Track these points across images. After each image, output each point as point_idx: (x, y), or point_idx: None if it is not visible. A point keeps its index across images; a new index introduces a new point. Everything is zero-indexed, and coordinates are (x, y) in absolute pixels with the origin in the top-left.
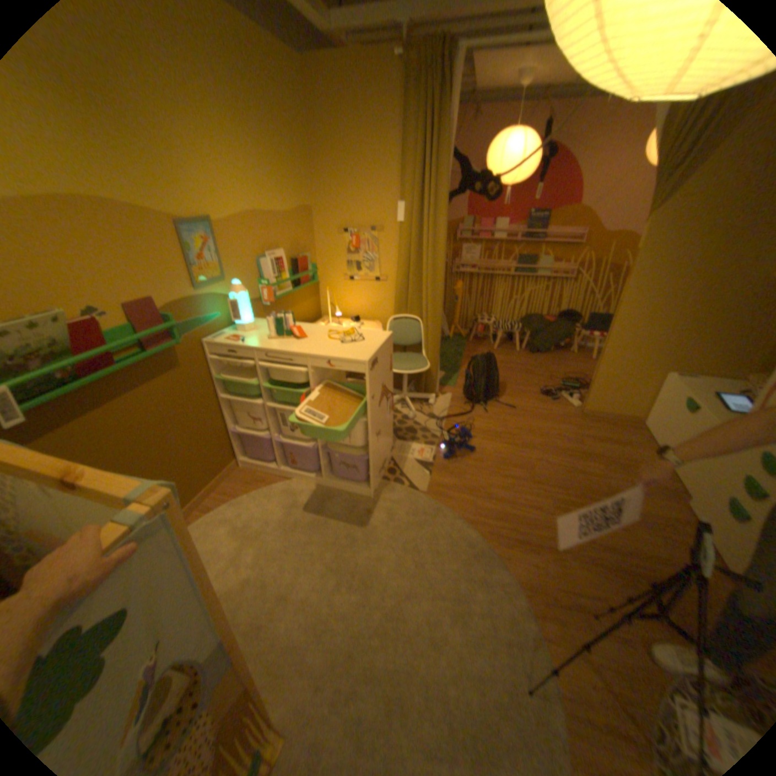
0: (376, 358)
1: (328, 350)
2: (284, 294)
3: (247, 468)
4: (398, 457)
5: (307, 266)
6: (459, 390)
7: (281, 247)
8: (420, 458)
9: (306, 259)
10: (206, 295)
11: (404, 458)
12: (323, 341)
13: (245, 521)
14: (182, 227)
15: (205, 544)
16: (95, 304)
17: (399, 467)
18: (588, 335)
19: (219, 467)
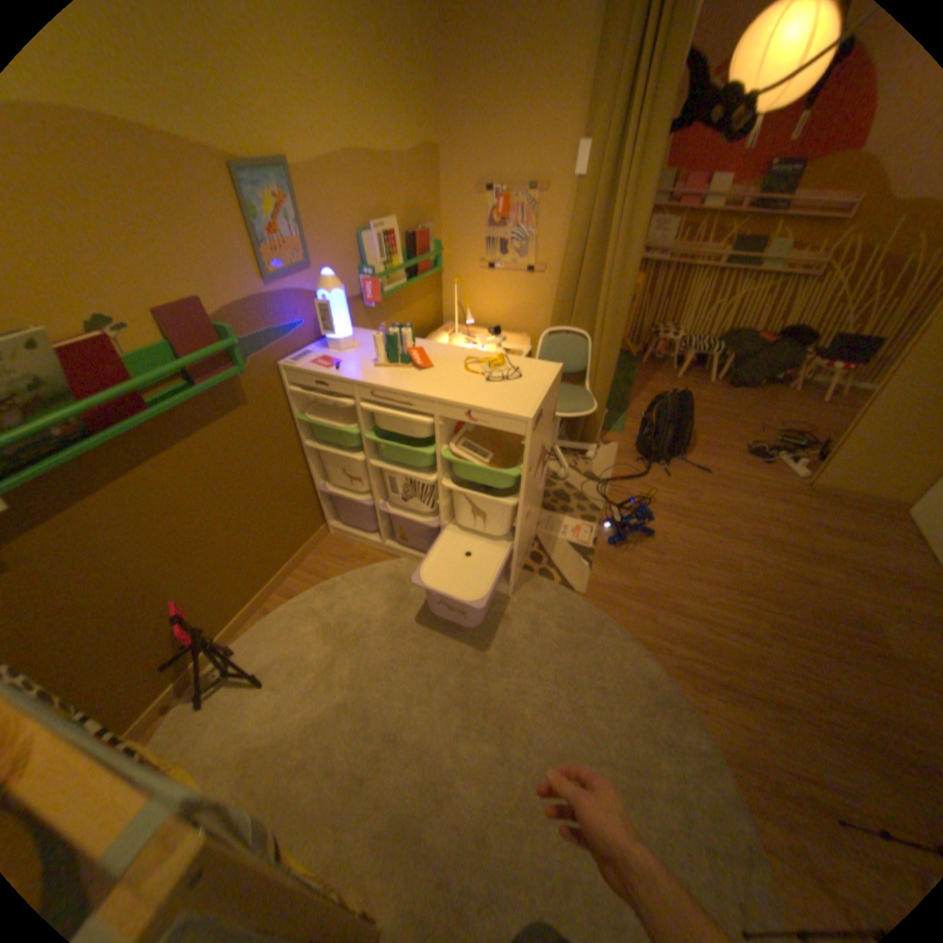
0: (541, 411)
1: (468, 394)
2: (396, 291)
3: (341, 537)
4: (545, 536)
5: (429, 246)
6: (629, 440)
7: (394, 216)
8: (576, 542)
9: (429, 236)
10: (285, 294)
11: (554, 540)
12: (458, 376)
13: (340, 617)
14: (244, 177)
15: (288, 646)
16: (110, 312)
17: (546, 553)
18: (821, 366)
19: (304, 536)
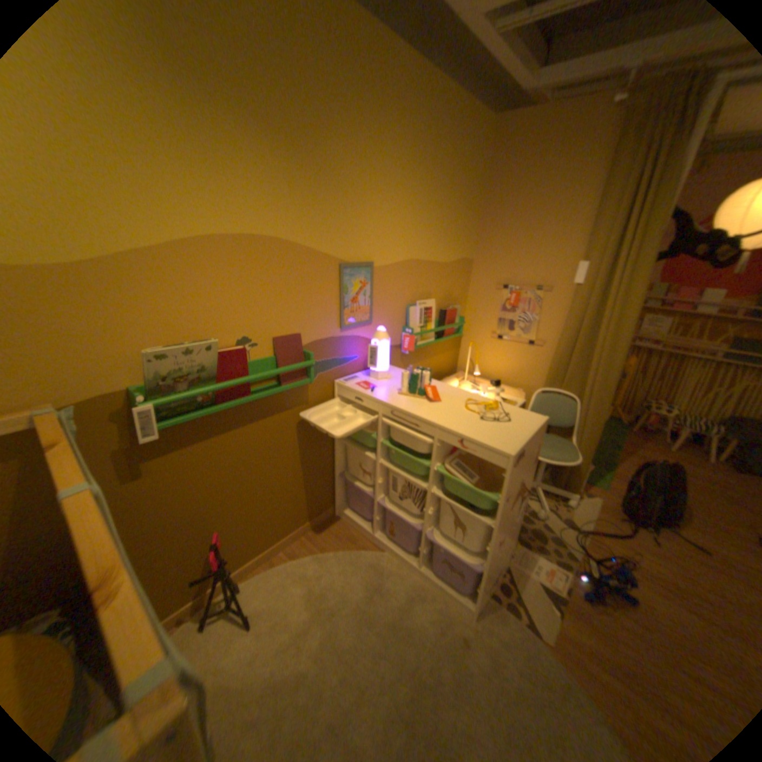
0: (524, 451)
1: (463, 426)
2: (425, 345)
3: (342, 519)
4: (518, 572)
5: (455, 319)
6: (616, 499)
7: (434, 298)
8: (549, 587)
9: (456, 312)
10: (351, 338)
11: (527, 578)
12: (459, 411)
13: (324, 589)
14: (346, 271)
15: (279, 601)
16: (251, 336)
17: (518, 589)
18: None
19: (317, 510)
